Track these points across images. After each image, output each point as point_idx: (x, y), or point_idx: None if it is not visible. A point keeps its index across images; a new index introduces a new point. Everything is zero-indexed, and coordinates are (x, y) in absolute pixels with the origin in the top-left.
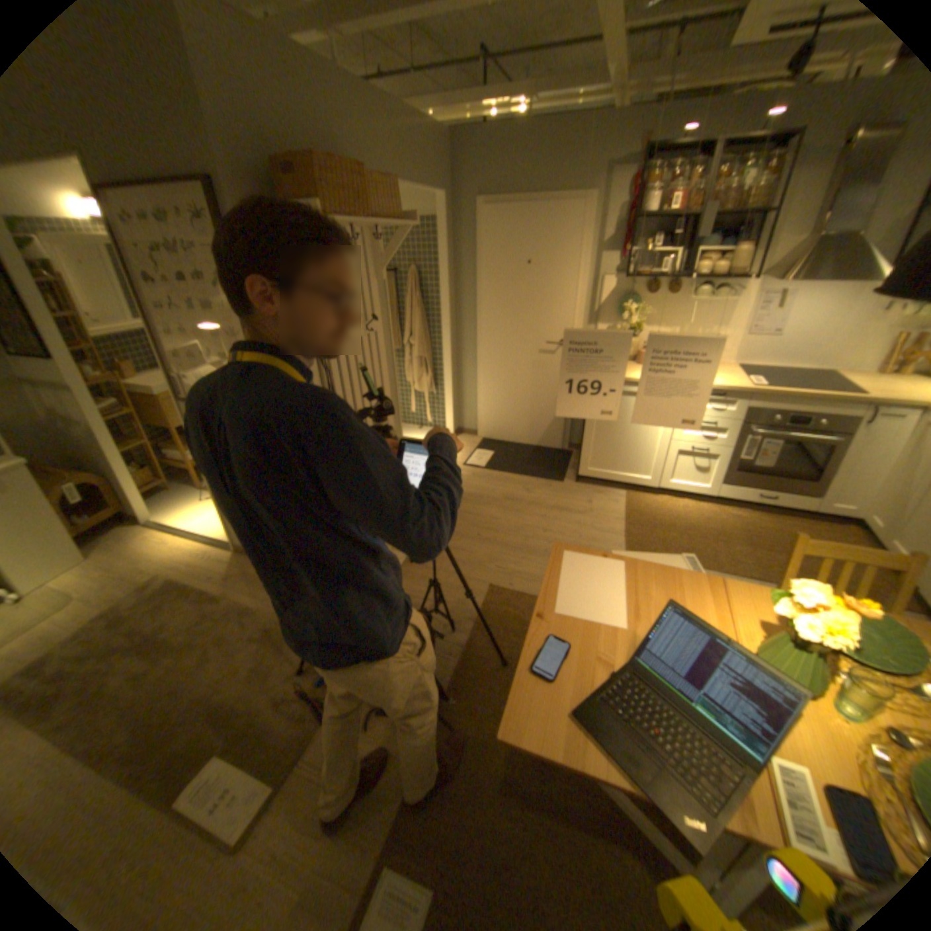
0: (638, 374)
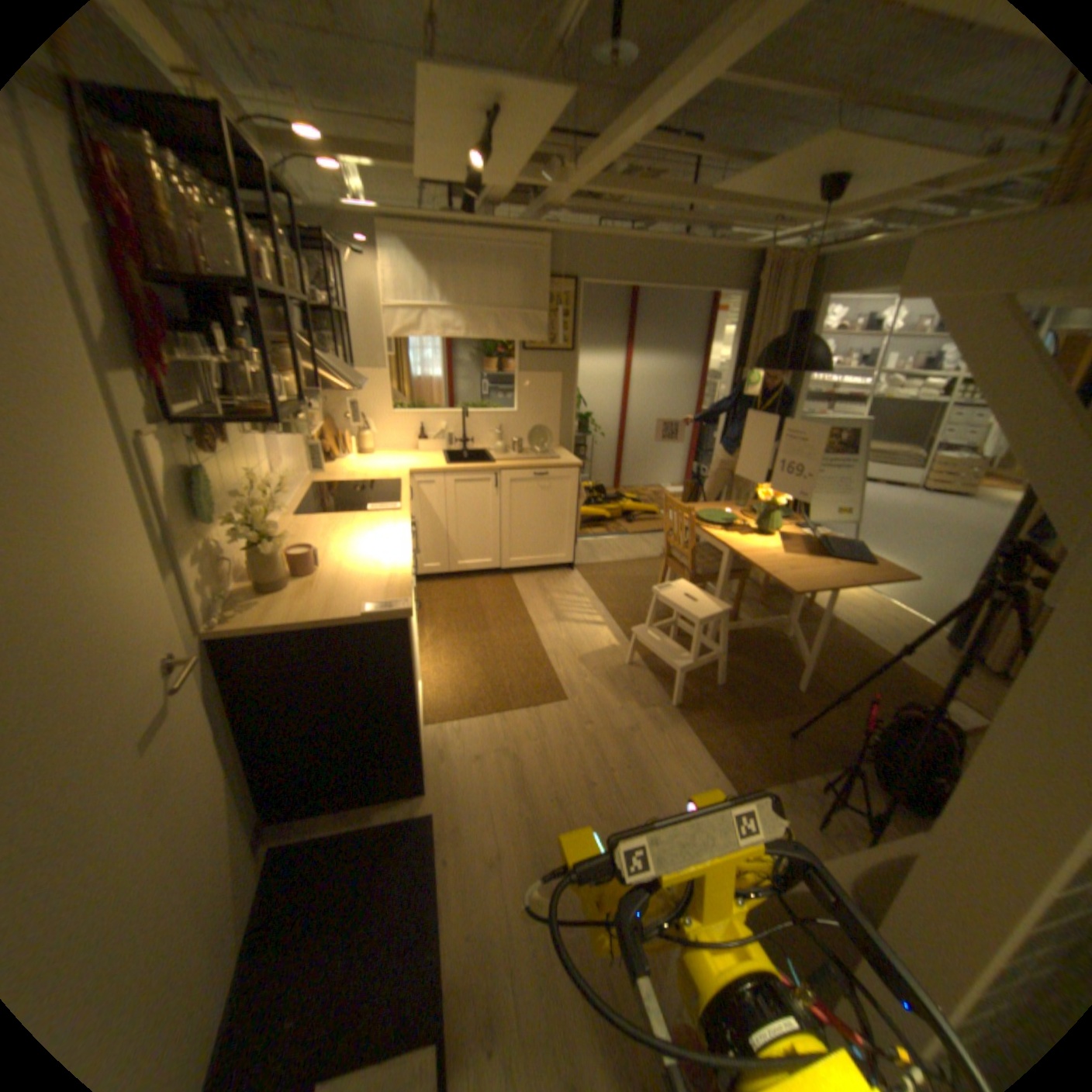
0: (381, 568)
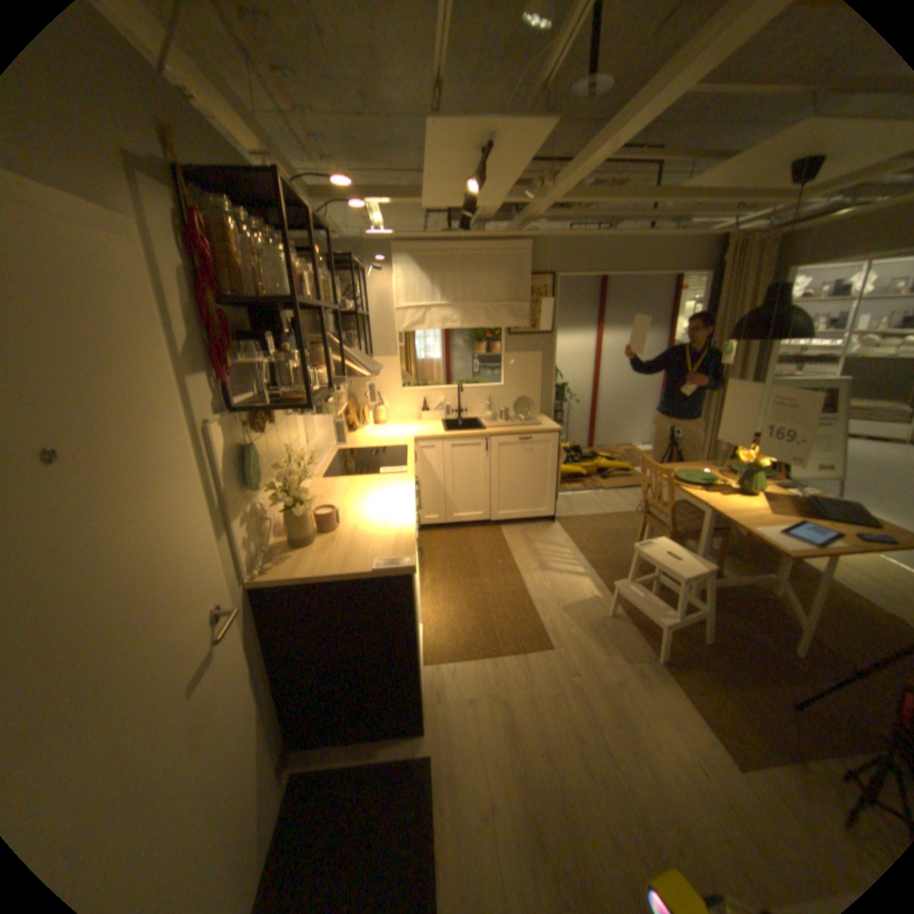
0: (389, 527)
